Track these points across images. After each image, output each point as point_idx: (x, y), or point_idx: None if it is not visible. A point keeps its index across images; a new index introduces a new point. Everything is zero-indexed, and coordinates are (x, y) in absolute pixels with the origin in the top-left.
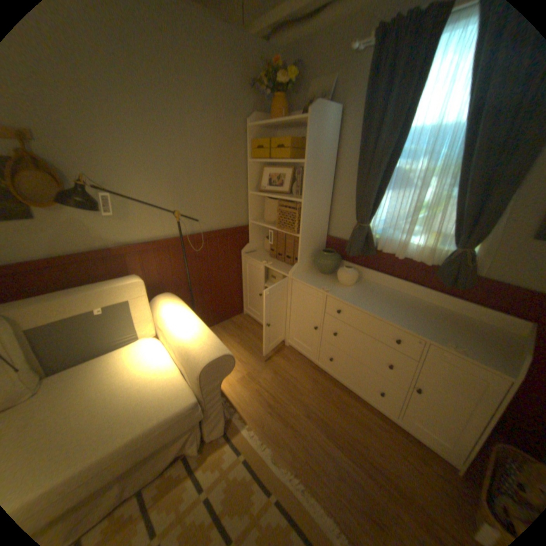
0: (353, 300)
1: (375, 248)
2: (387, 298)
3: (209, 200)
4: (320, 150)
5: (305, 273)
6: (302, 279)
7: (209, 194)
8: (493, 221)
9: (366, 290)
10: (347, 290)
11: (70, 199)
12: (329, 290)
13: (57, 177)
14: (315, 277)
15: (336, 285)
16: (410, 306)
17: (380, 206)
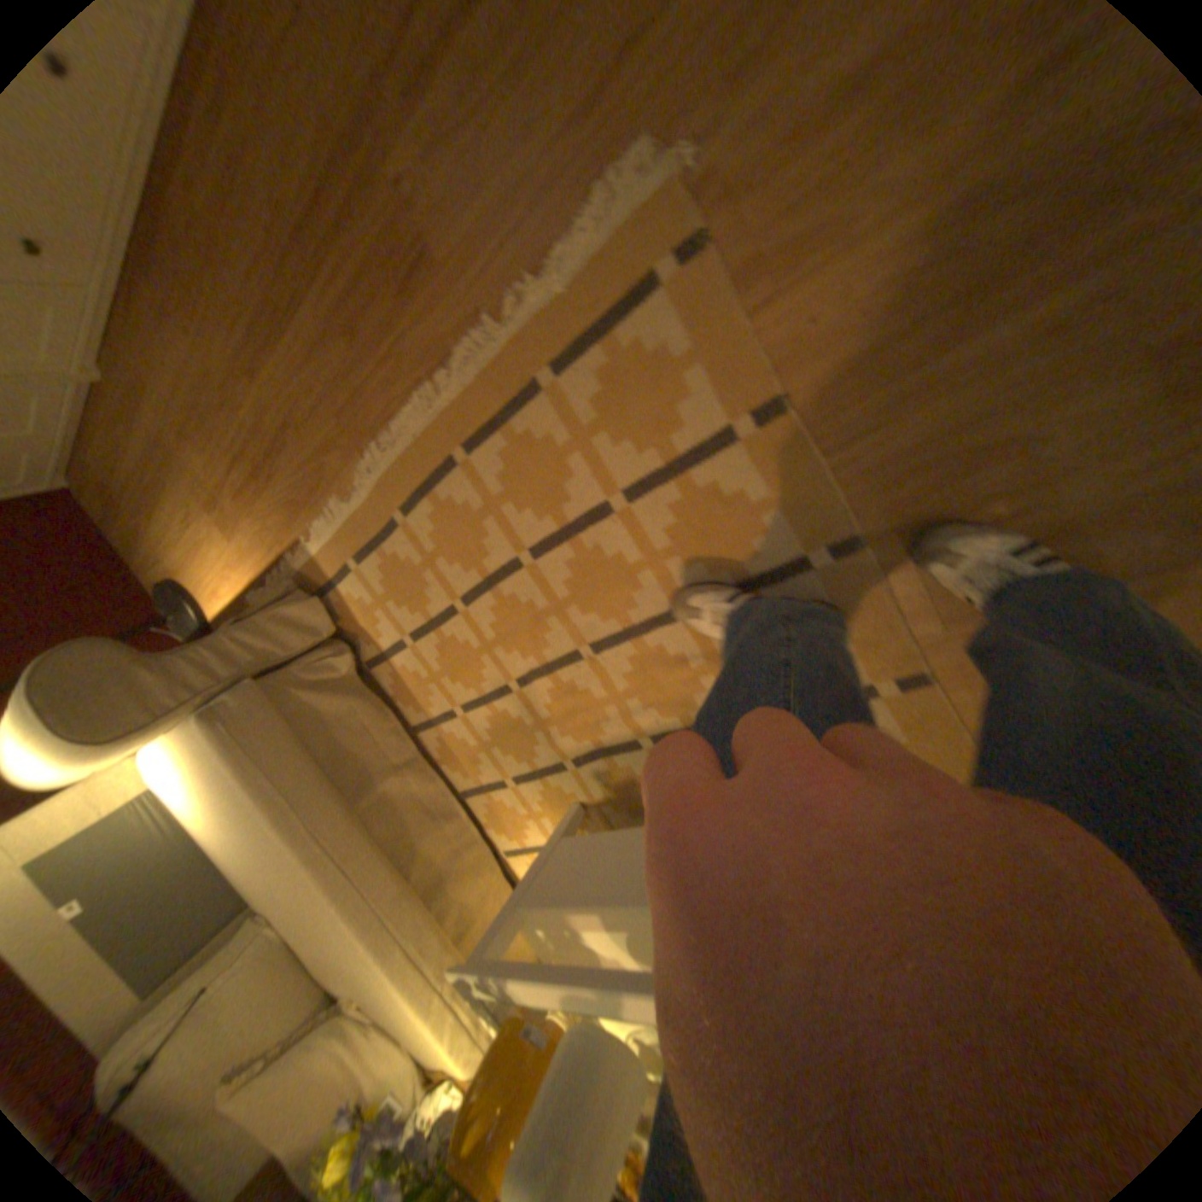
0: None
1: None
2: None
3: None
4: None
5: None
6: None
7: None
8: None
9: None
10: None
11: None
12: None
13: None
14: None
15: None
16: None
17: None
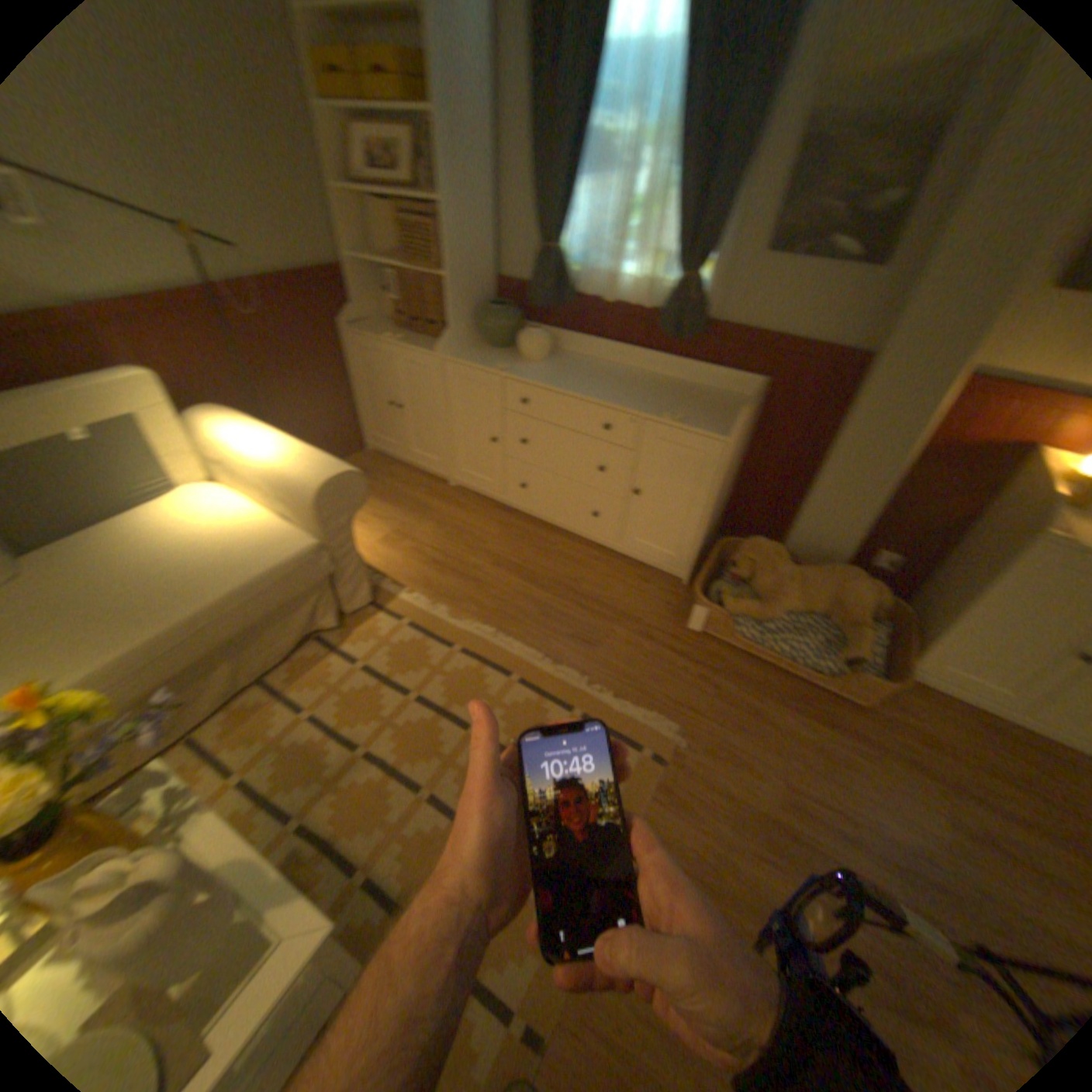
0: (546, 379)
1: (576, 290)
2: (596, 373)
3: (248, 200)
4: (462, 85)
5: (467, 349)
6: (463, 357)
7: (244, 185)
8: (721, 224)
9: (567, 366)
10: (538, 368)
11: None
12: (509, 369)
13: None
14: (484, 354)
15: (519, 363)
16: (626, 381)
17: (576, 208)
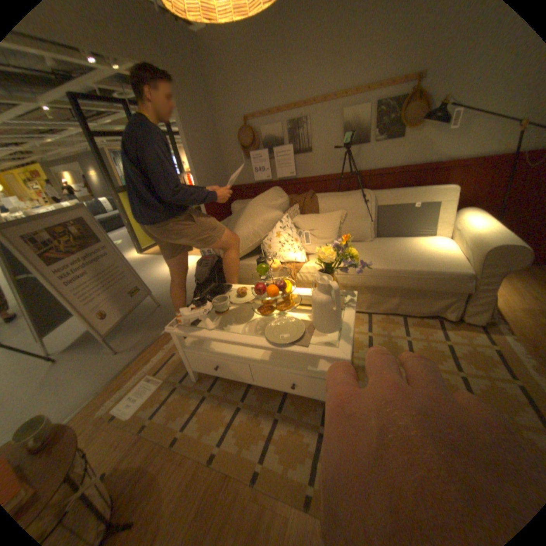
0: None
1: None
2: None
3: None
4: None
5: None
6: None
7: None
8: None
9: None
10: None
11: (434, 116)
12: None
13: (429, 103)
14: None
15: None
16: None
17: None
